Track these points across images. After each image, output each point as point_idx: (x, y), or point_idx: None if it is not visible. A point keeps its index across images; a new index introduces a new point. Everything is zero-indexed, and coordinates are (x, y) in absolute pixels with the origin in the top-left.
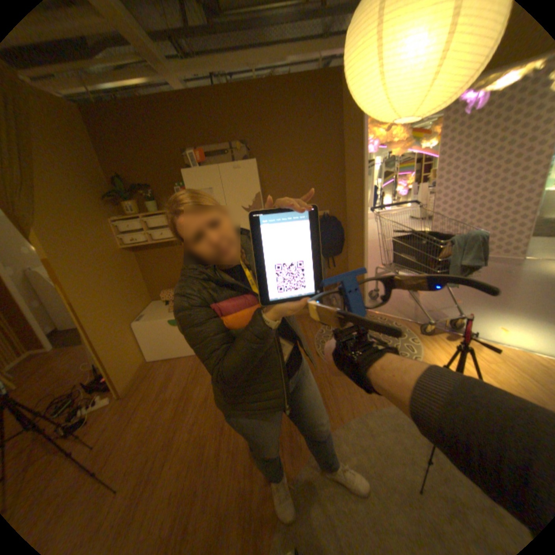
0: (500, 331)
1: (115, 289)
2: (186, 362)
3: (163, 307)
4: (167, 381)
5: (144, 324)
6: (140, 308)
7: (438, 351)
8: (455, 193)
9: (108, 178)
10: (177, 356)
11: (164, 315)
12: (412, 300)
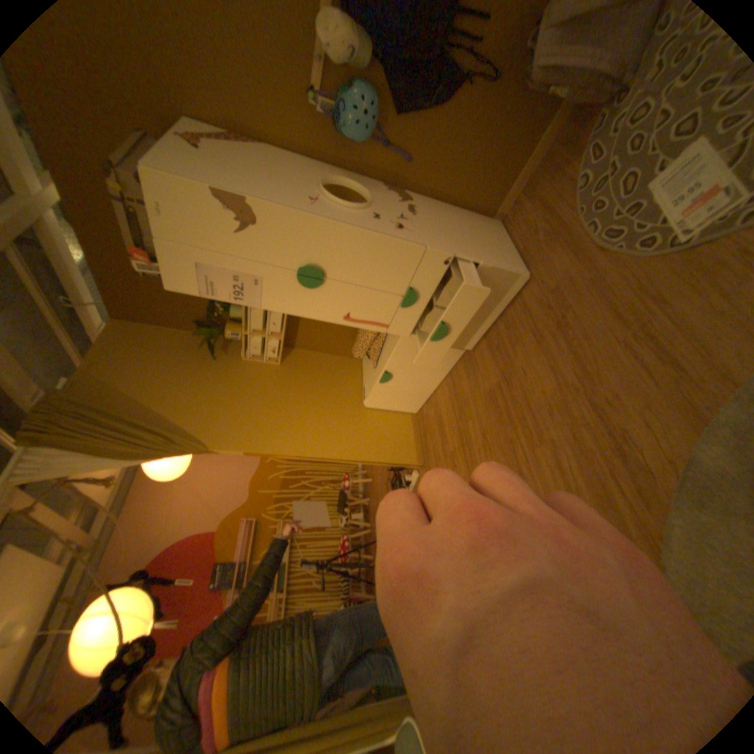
0: None
1: (317, 397)
2: (444, 392)
3: (370, 361)
4: (442, 426)
5: (371, 397)
6: (358, 379)
7: None
8: None
9: (199, 329)
10: (431, 390)
11: (375, 374)
12: None
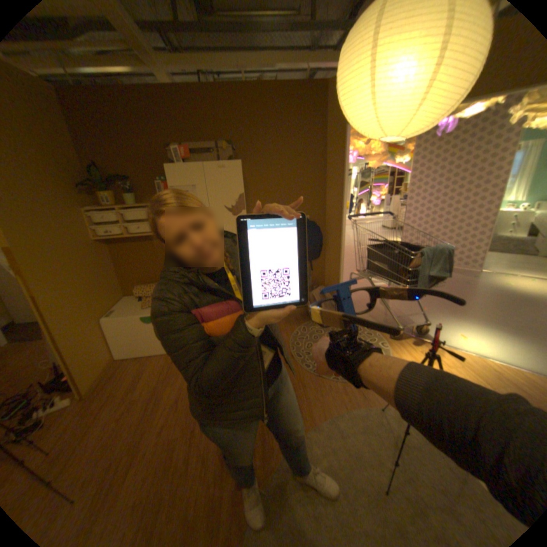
0: (460, 338)
1: (84, 282)
2: (157, 362)
3: (135, 303)
4: (135, 380)
5: (114, 321)
6: (110, 303)
7: (405, 355)
8: (424, 207)
9: (83, 166)
10: (148, 354)
11: (136, 312)
12: (382, 305)
